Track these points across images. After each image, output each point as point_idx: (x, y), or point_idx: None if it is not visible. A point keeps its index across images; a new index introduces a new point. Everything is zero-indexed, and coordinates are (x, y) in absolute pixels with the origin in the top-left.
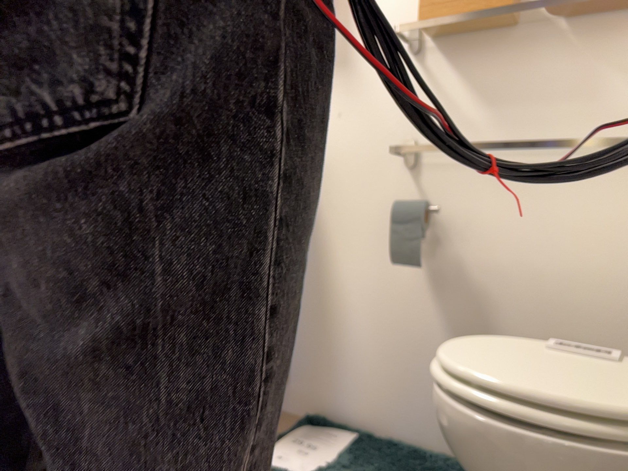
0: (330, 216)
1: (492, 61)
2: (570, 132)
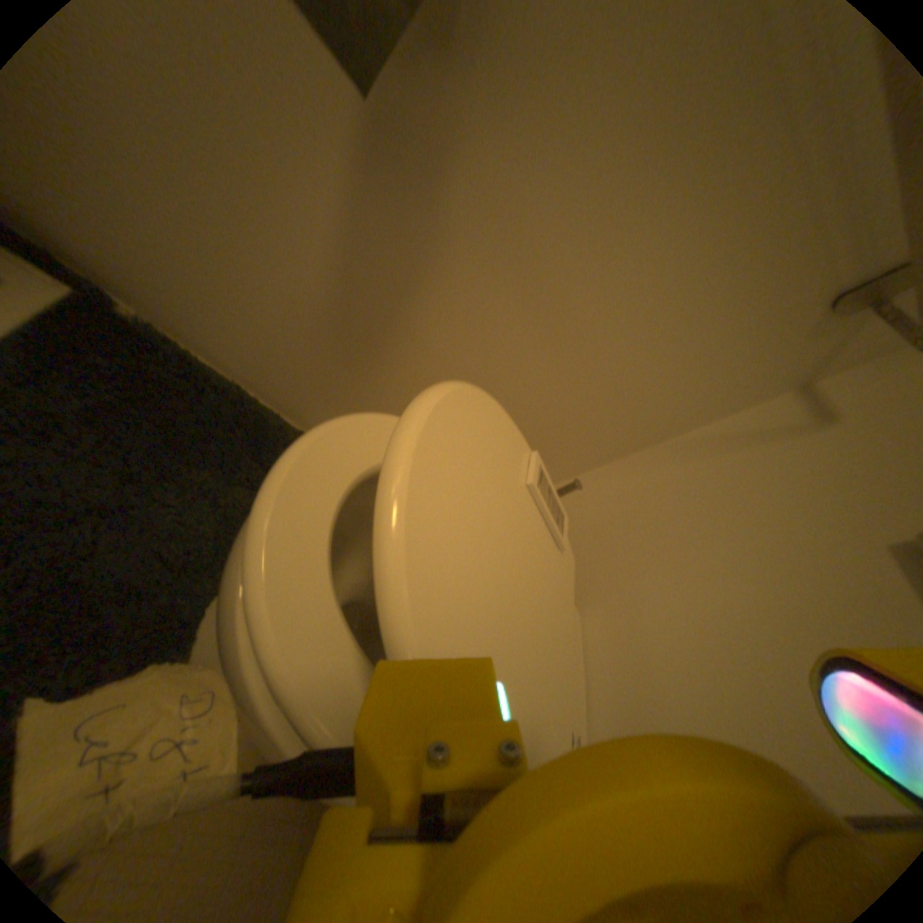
0: None
1: None
2: None
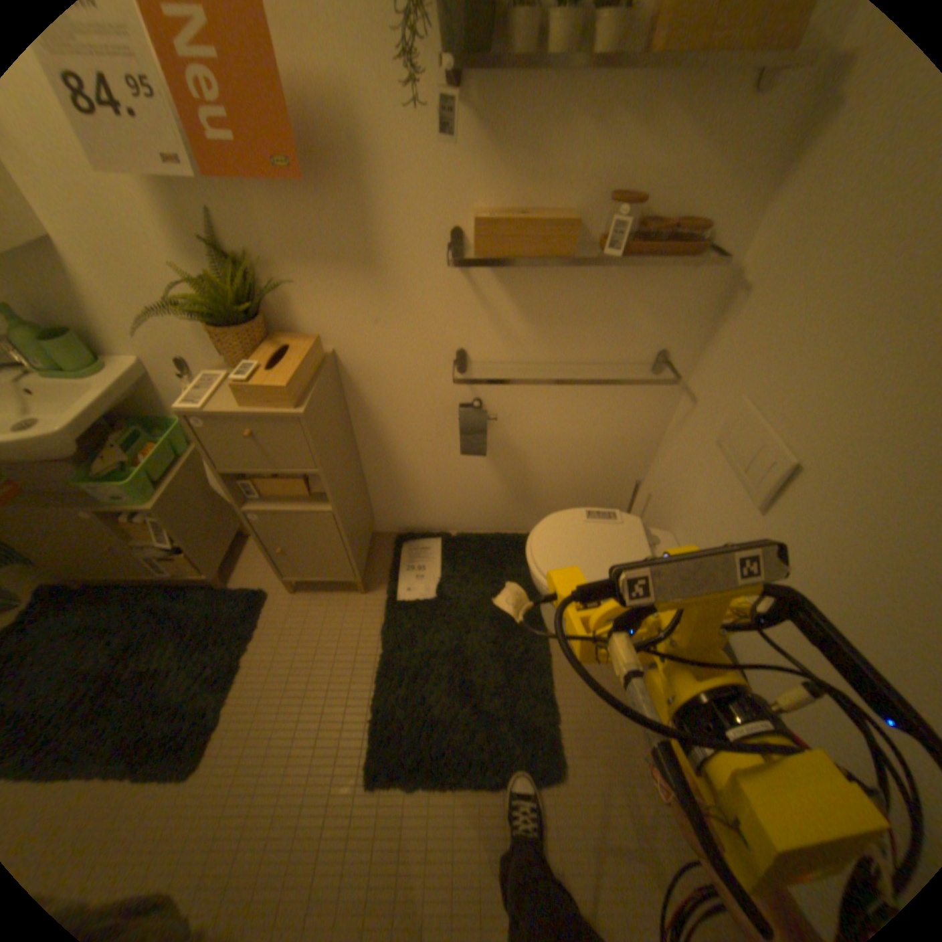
0: (386, 413)
1: (543, 280)
2: (601, 348)
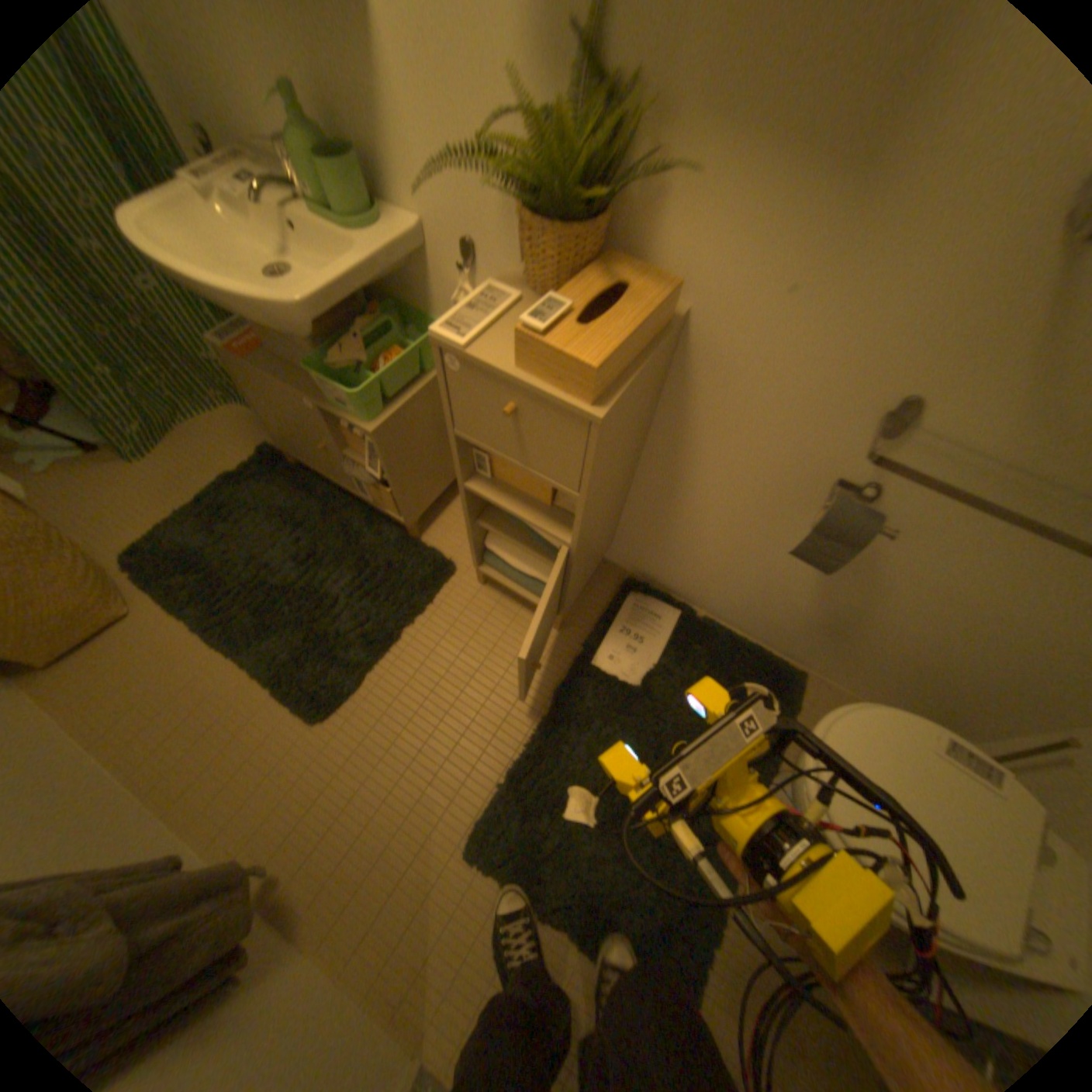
0: (710, 436)
1: None
2: None
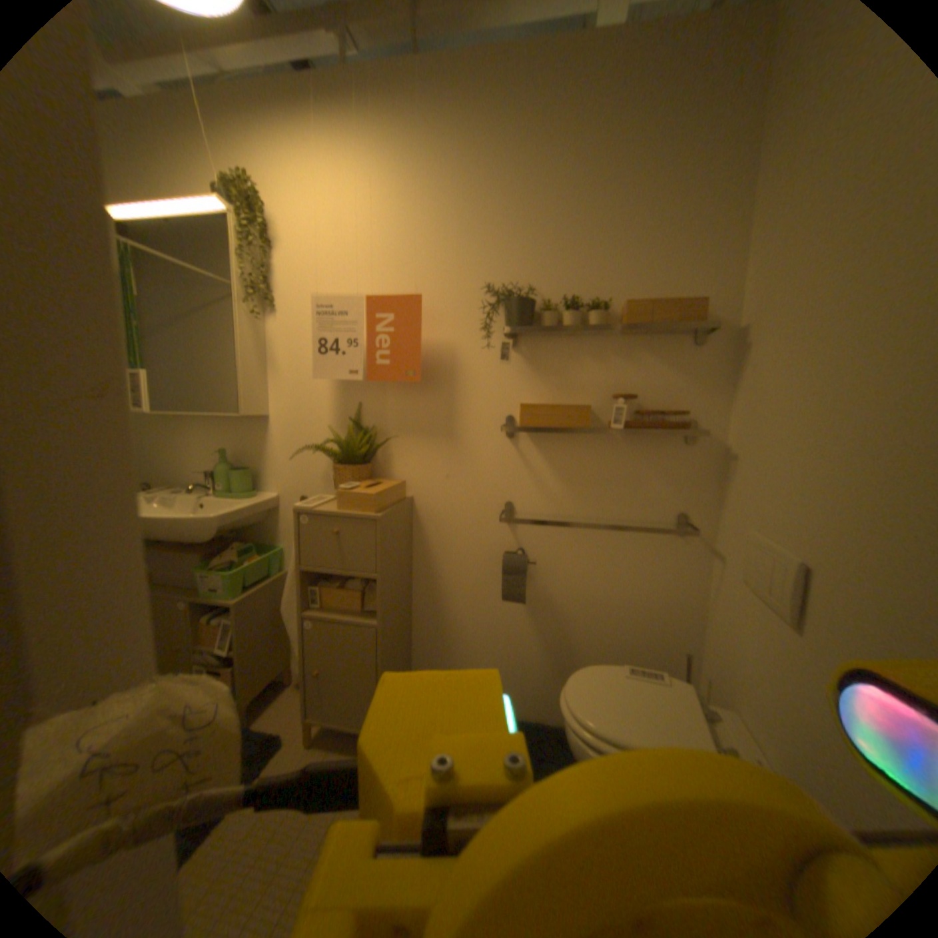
0: (443, 555)
1: (573, 450)
2: (627, 507)
